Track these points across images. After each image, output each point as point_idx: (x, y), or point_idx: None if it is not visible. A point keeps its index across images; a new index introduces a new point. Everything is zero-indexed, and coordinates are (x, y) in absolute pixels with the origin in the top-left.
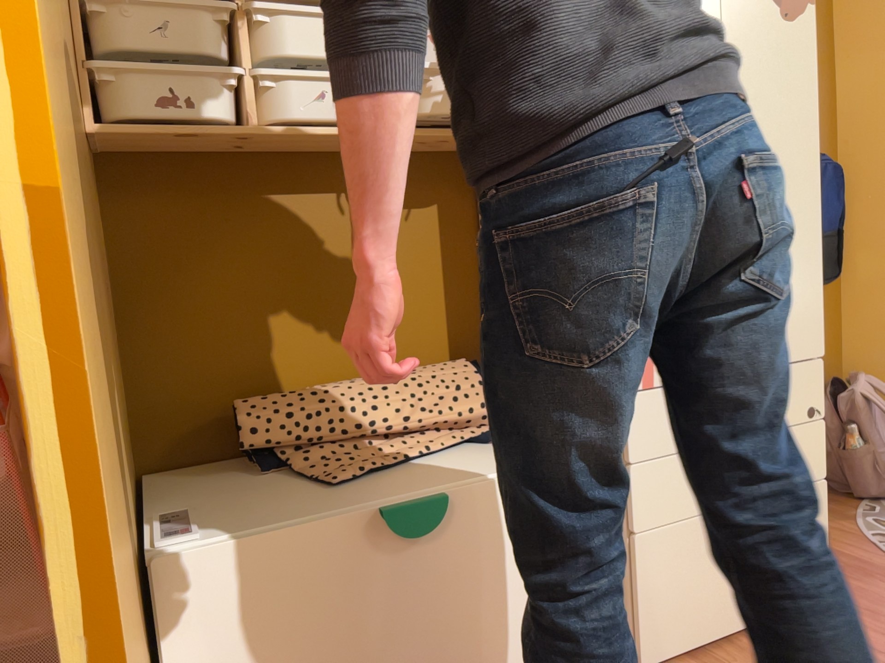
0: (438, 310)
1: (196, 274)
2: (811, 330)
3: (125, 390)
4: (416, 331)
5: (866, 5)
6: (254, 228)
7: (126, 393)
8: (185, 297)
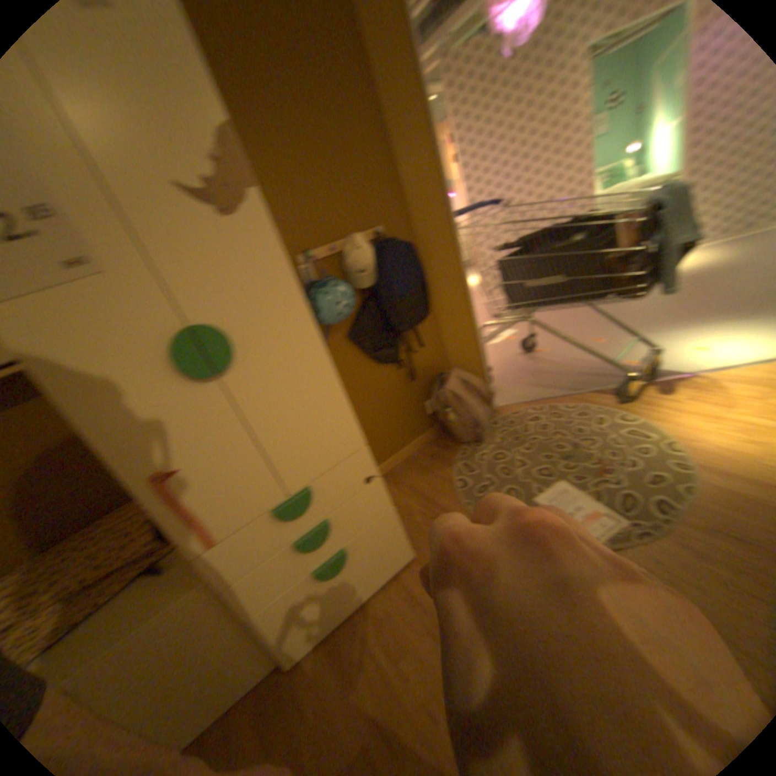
0: None
1: None
2: (349, 436)
3: None
4: (108, 483)
5: (406, 104)
6: None
7: None
8: None
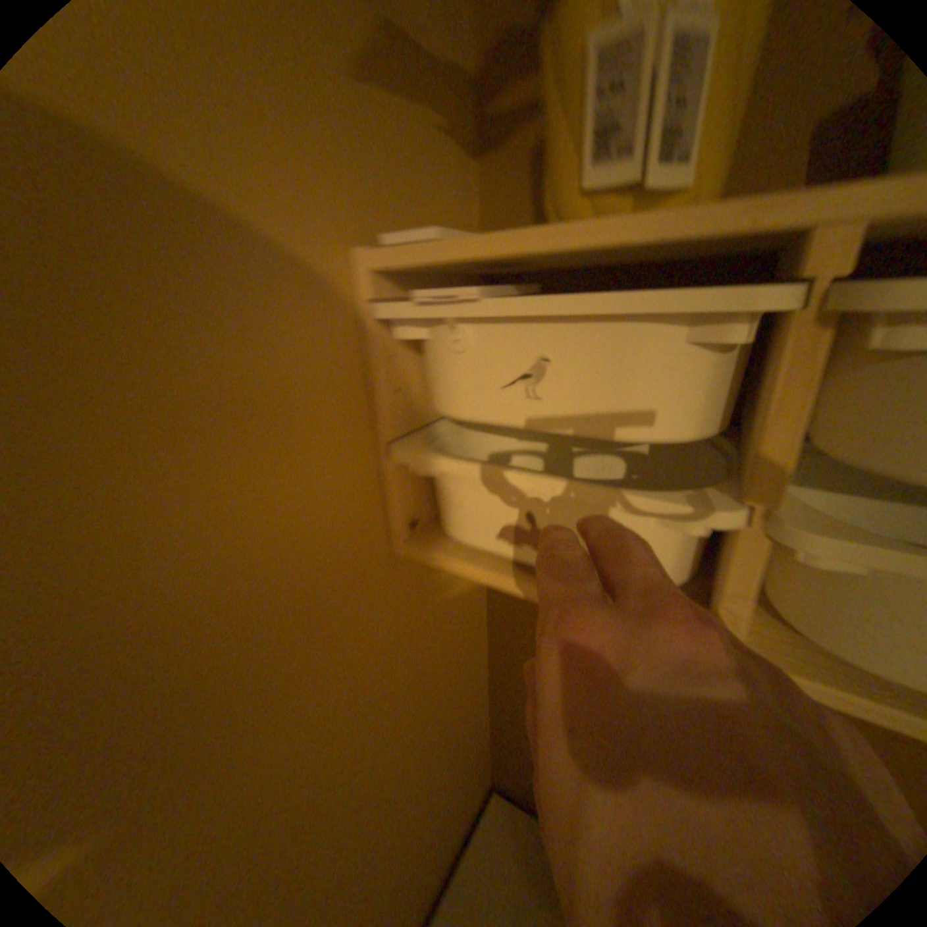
0: None
1: None
2: None
3: (485, 718)
4: None
5: None
6: None
7: (481, 728)
8: None
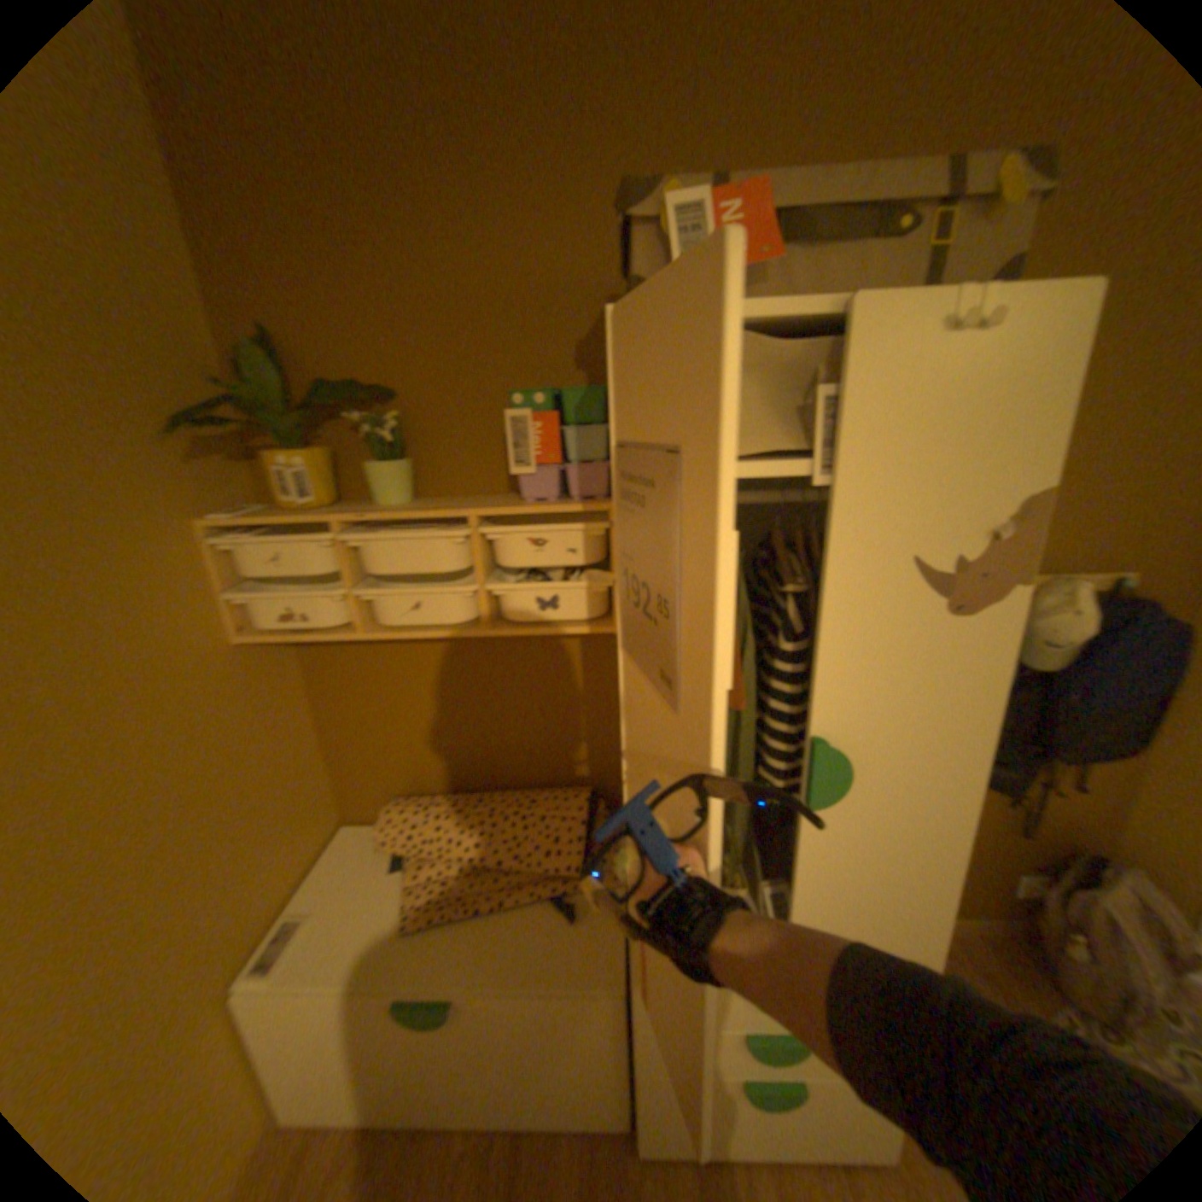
0: (577, 740)
1: (369, 699)
2: (917, 958)
3: (327, 771)
4: (555, 754)
5: None
6: (411, 668)
7: (324, 776)
8: (362, 715)
